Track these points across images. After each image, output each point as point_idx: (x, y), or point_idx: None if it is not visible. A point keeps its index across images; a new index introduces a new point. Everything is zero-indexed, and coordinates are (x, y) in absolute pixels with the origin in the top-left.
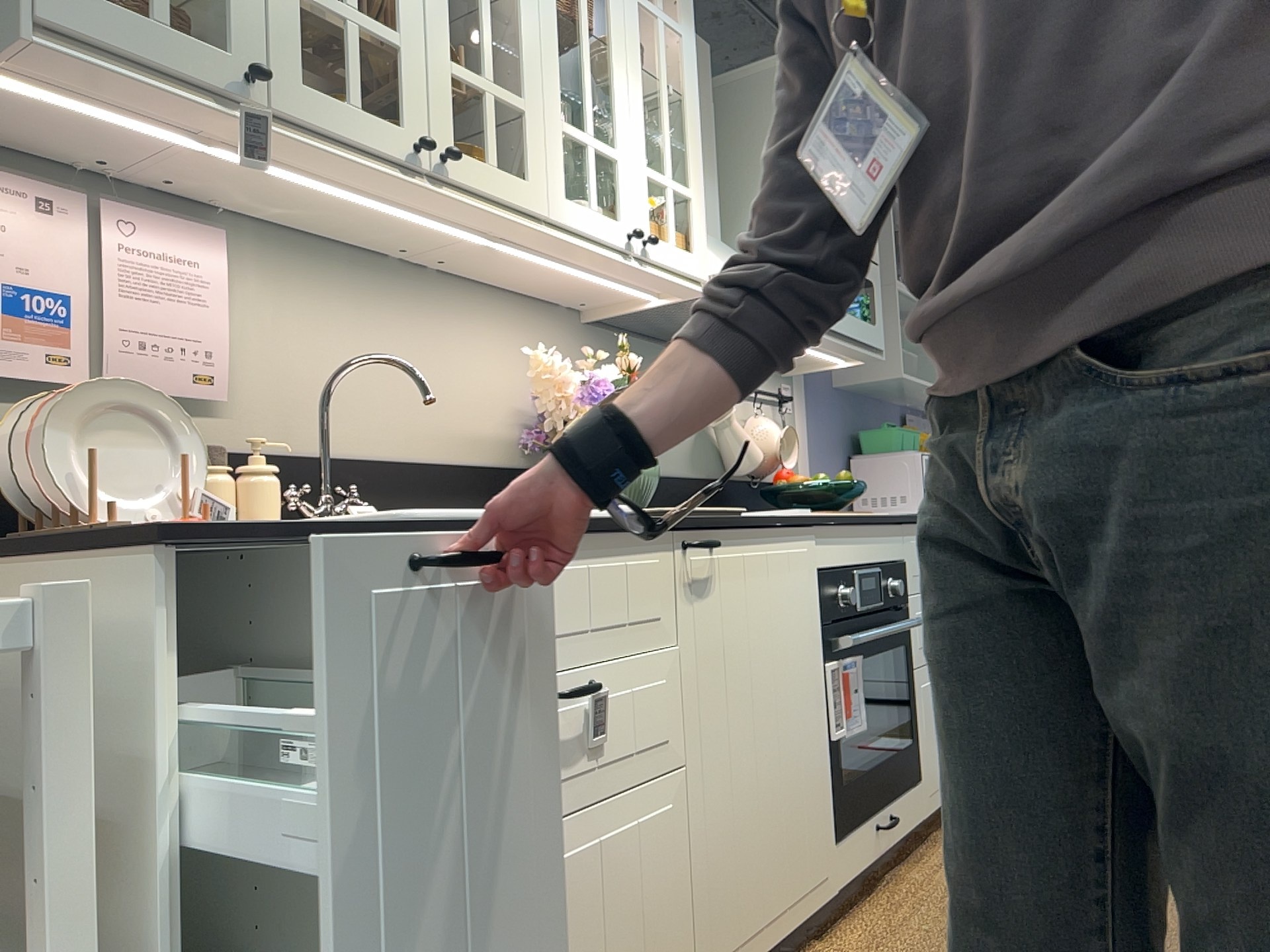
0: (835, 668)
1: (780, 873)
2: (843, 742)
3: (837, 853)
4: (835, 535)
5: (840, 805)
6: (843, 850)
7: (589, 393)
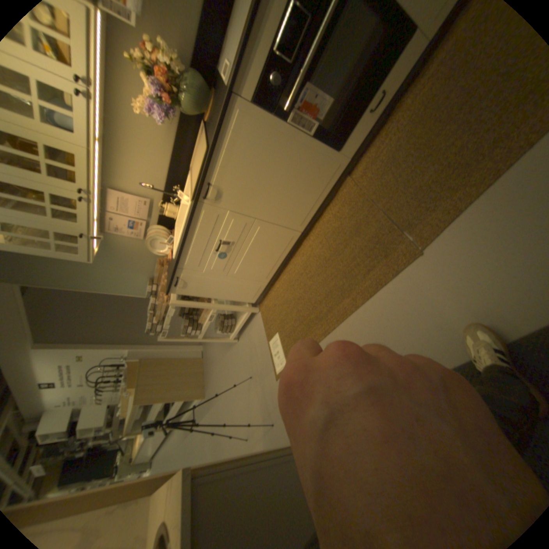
0: (293, 116)
1: (312, 191)
2: (324, 119)
3: (343, 153)
4: (245, 67)
5: (334, 140)
6: (346, 147)
7: (155, 85)
